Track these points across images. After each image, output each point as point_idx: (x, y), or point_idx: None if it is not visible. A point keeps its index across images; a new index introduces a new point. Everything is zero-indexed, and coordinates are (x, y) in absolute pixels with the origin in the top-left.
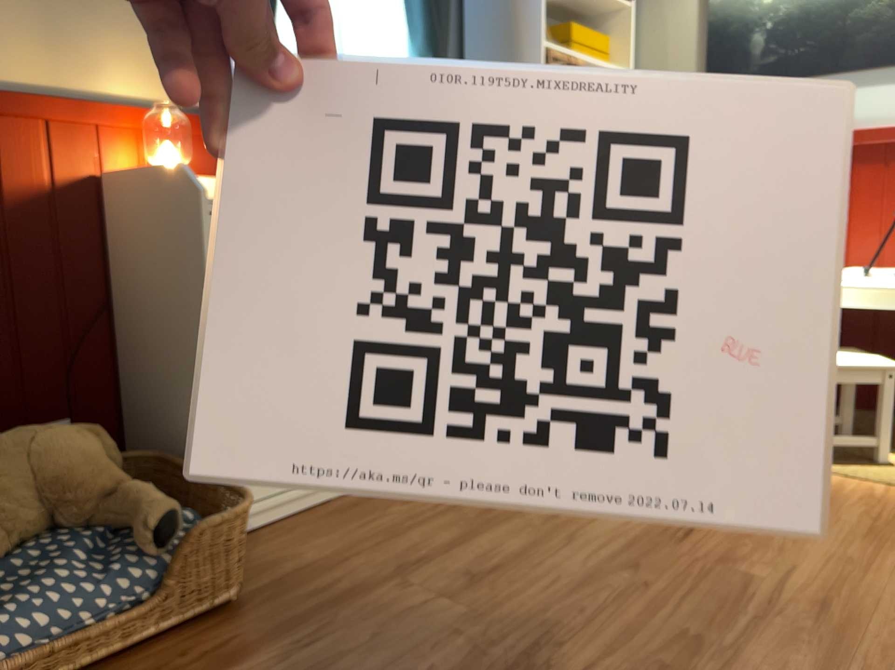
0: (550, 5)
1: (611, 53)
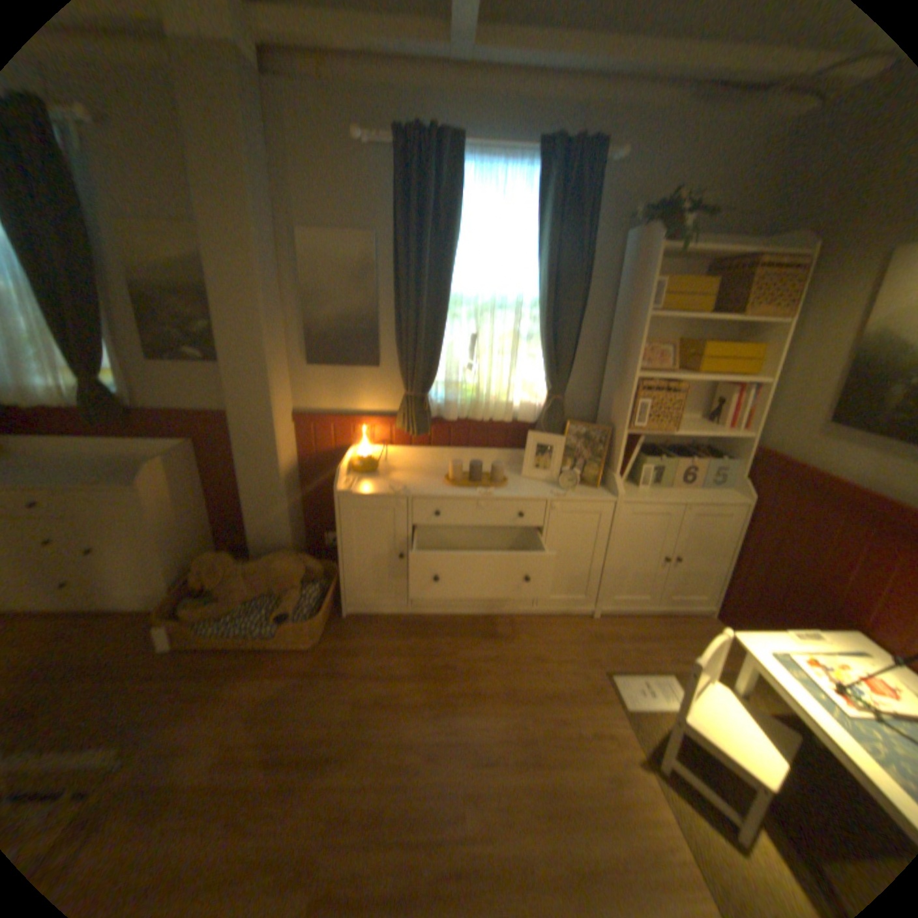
0: (706, 318)
1: (764, 358)
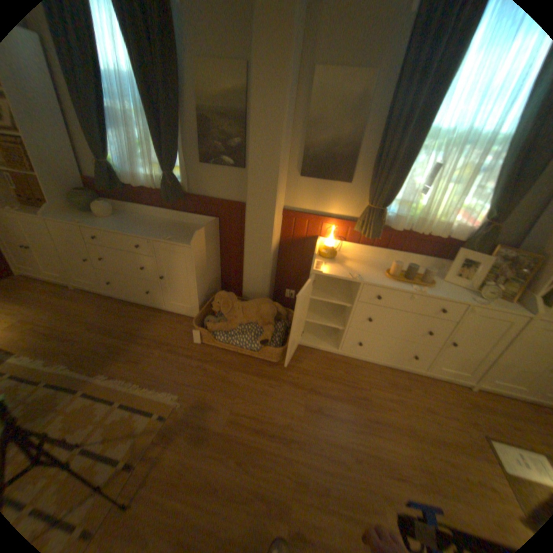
0: None
1: None
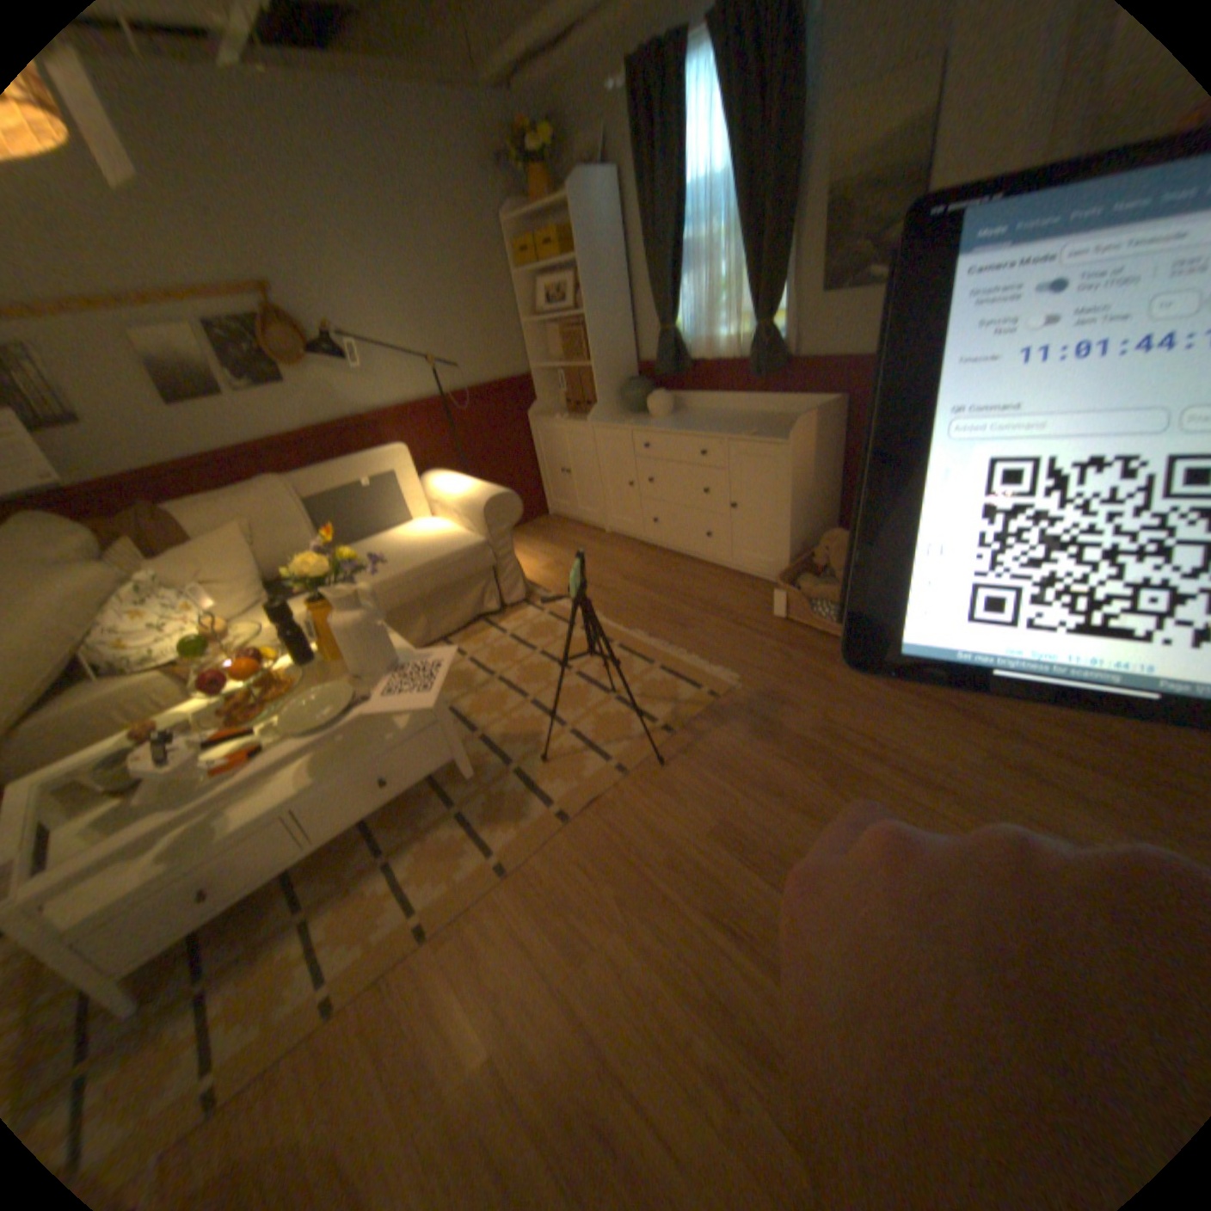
0: None
1: None
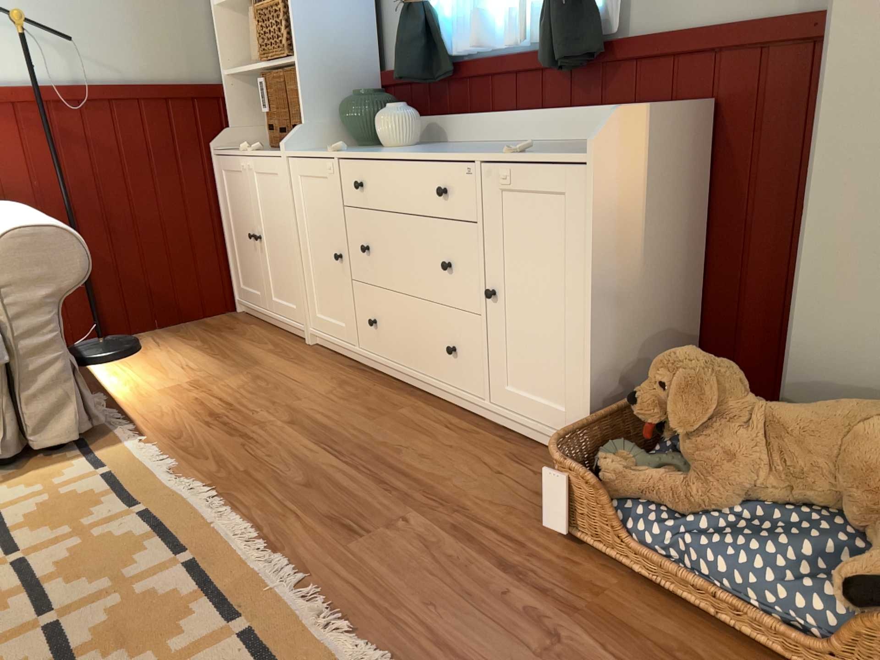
0: None
1: None
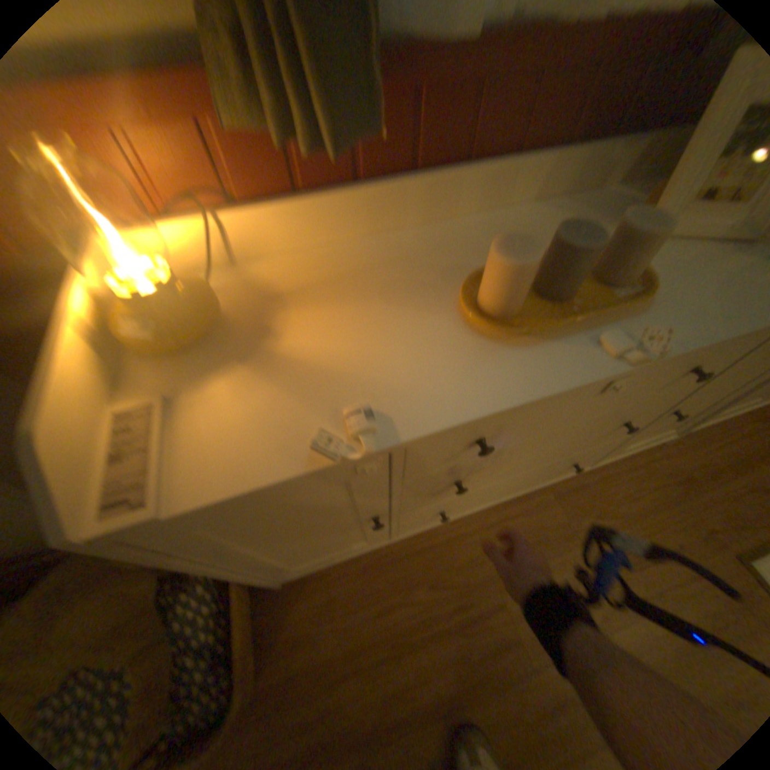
0: None
1: None
